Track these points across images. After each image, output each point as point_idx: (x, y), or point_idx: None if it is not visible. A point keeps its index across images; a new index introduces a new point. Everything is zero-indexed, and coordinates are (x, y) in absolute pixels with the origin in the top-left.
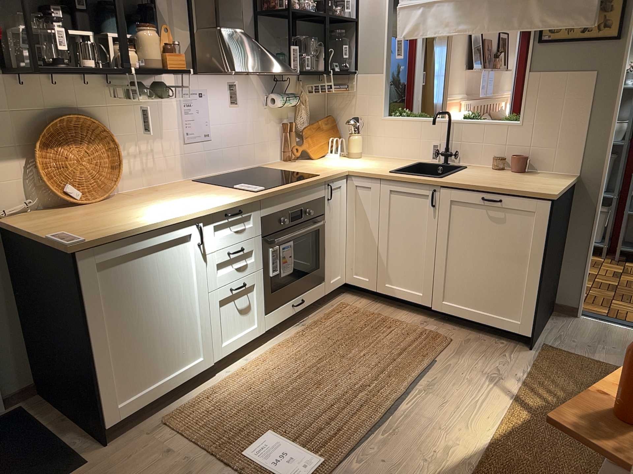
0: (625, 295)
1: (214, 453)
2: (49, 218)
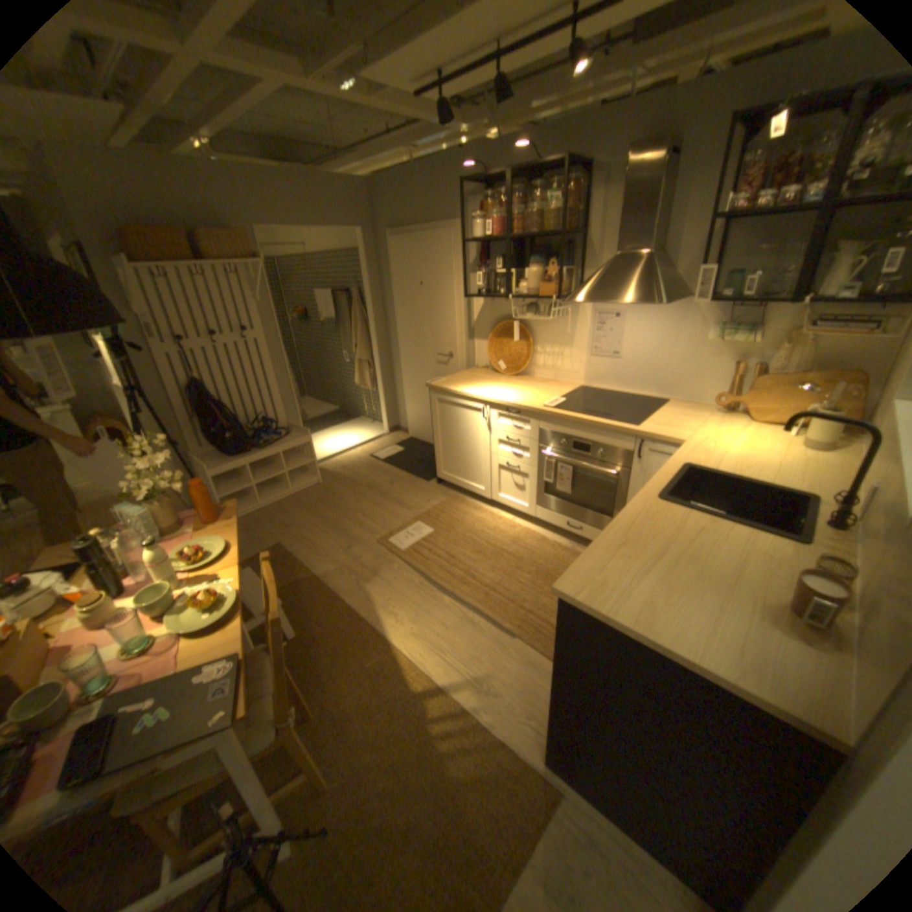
0: None
1: (421, 513)
2: (477, 373)
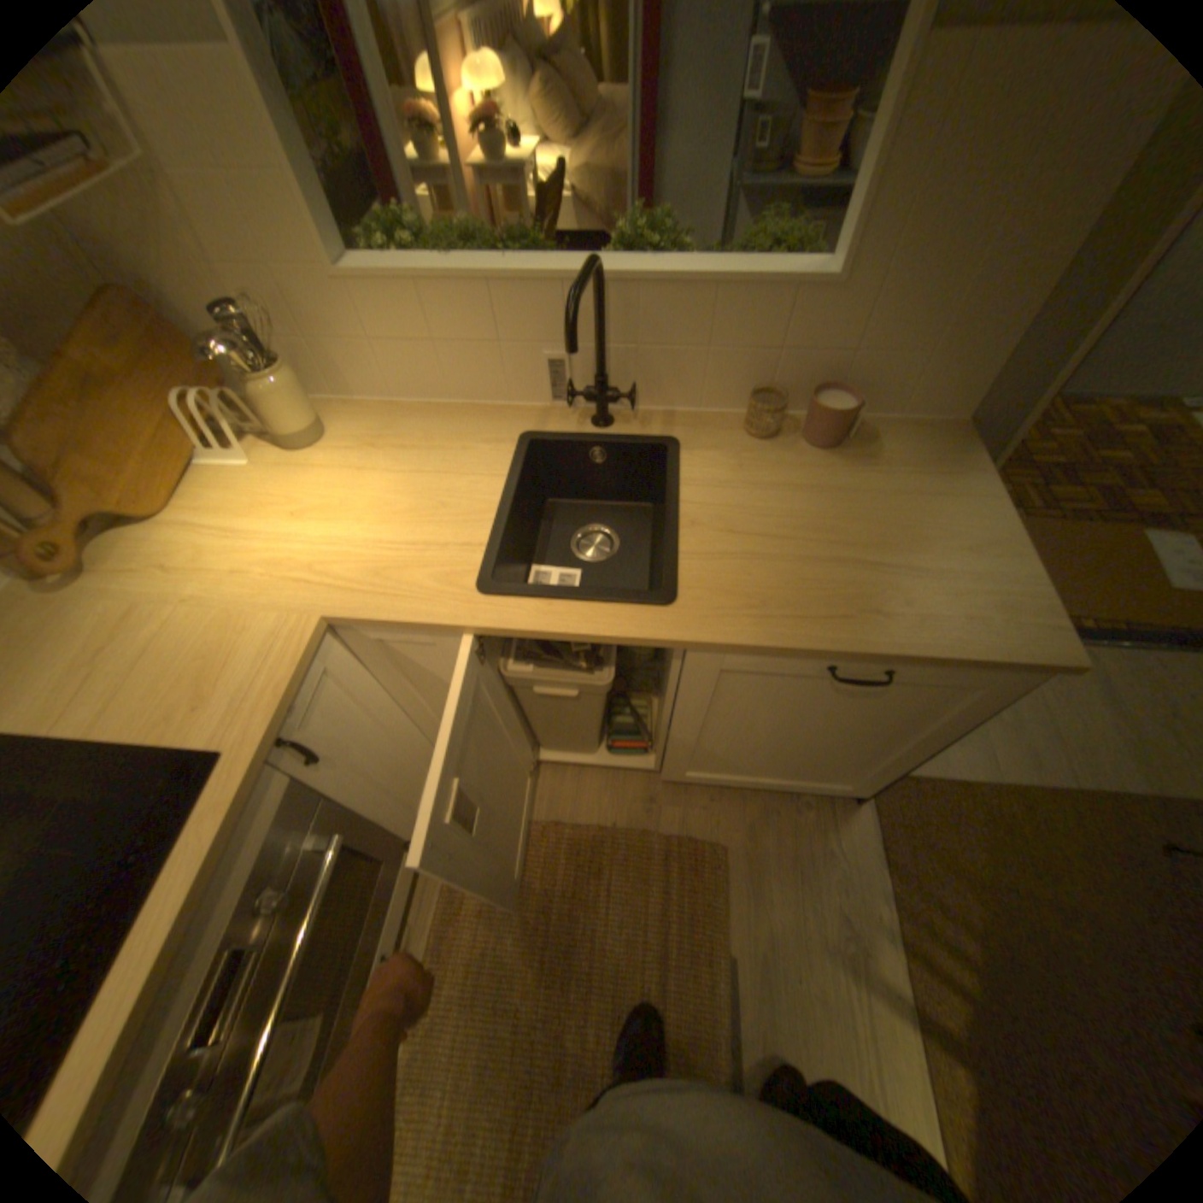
0: None
1: None
2: None
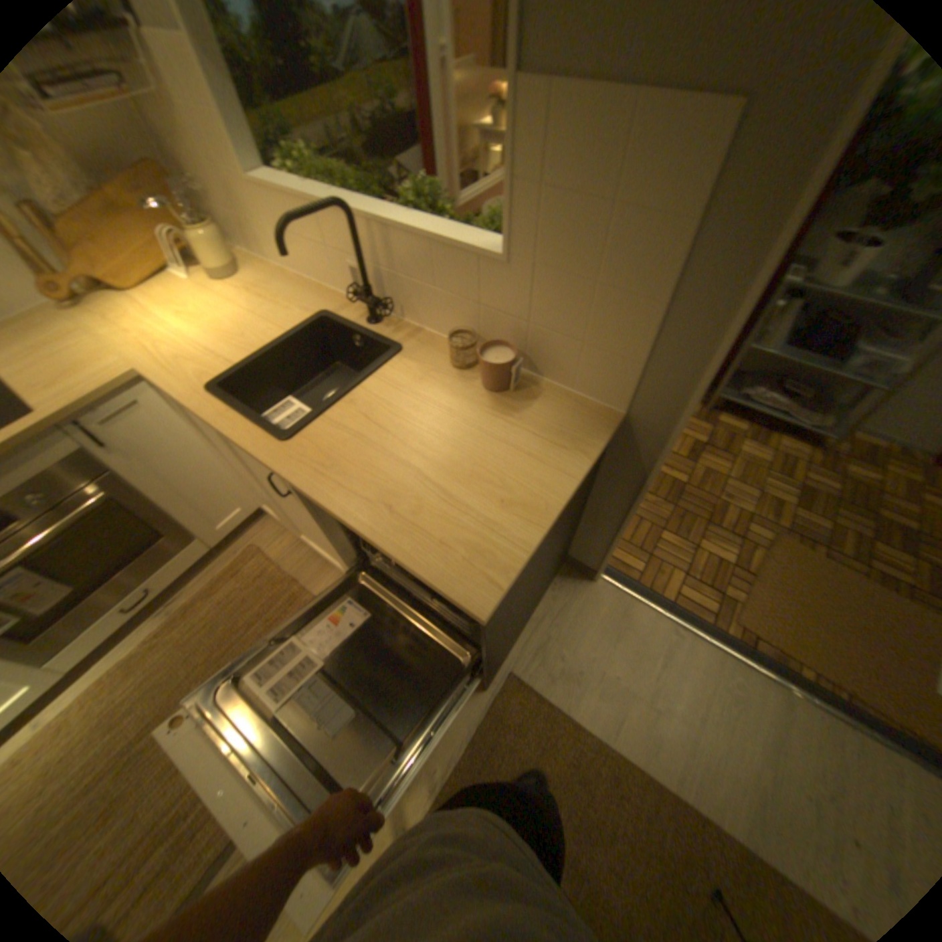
0: (686, 515)
1: None
2: None
